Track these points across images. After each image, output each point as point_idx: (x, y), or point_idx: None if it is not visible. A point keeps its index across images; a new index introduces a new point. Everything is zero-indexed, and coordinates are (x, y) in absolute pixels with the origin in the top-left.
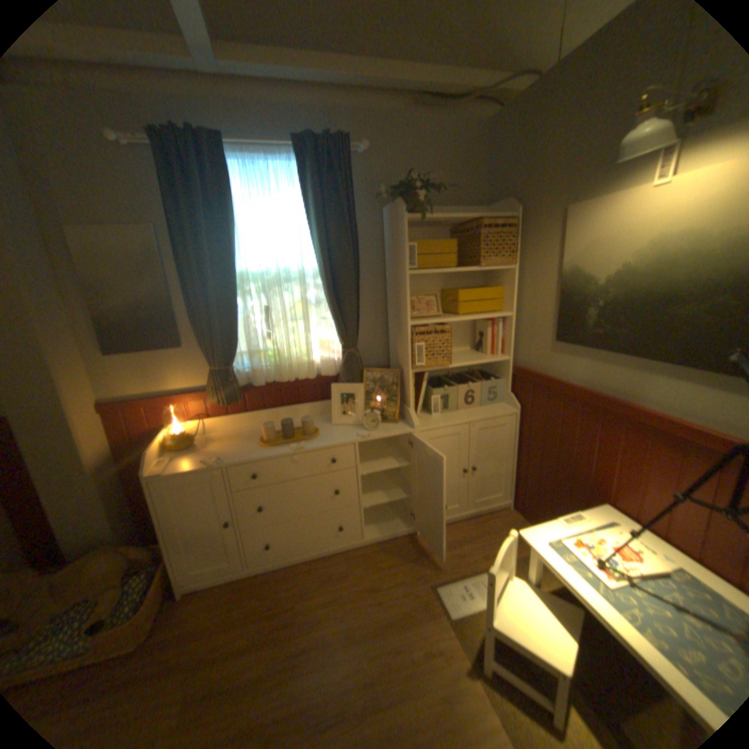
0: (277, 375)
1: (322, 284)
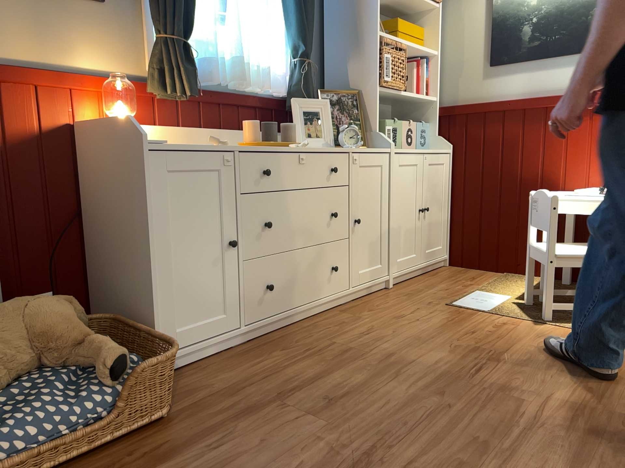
0: (227, 78)
1: None
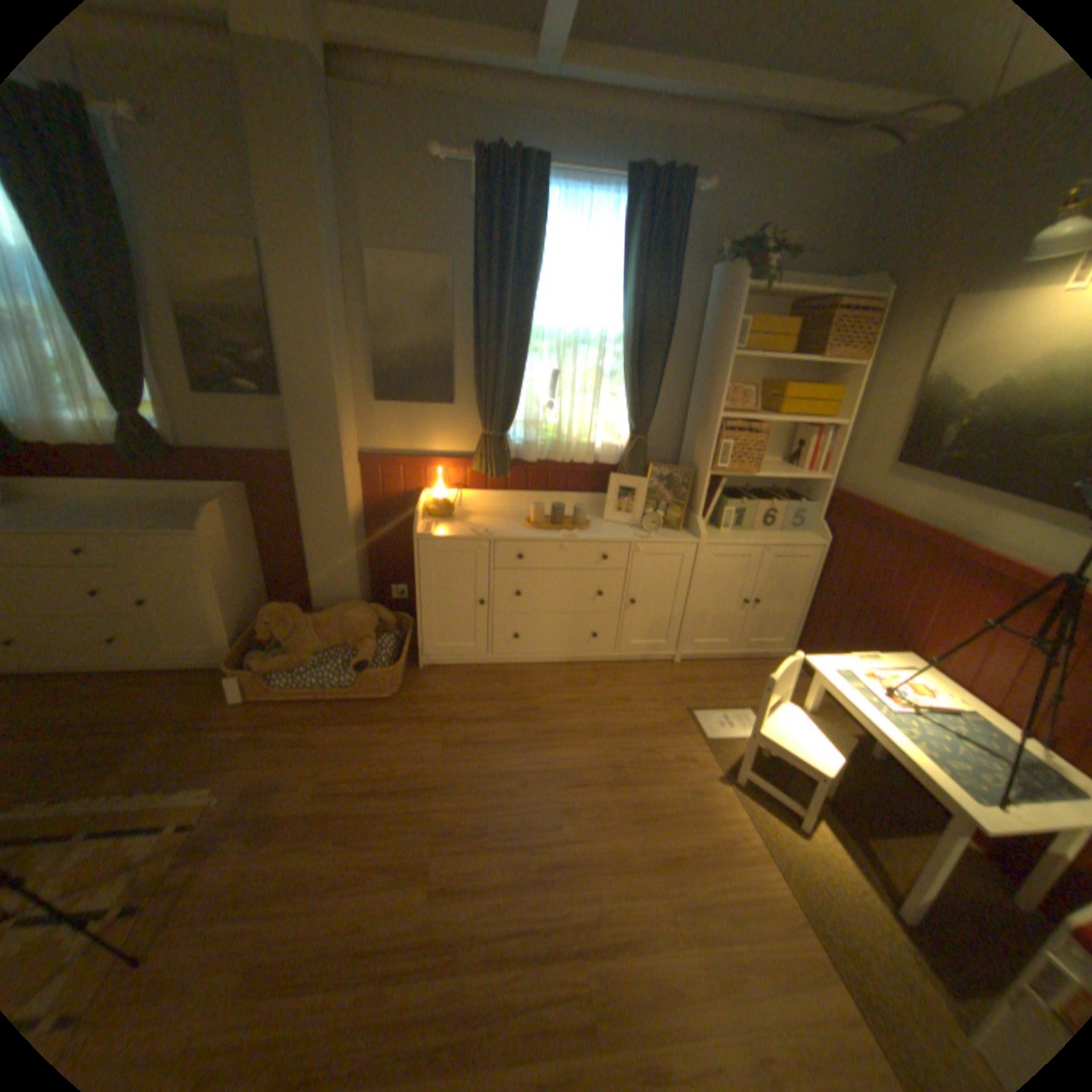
0: (549, 454)
1: (625, 352)
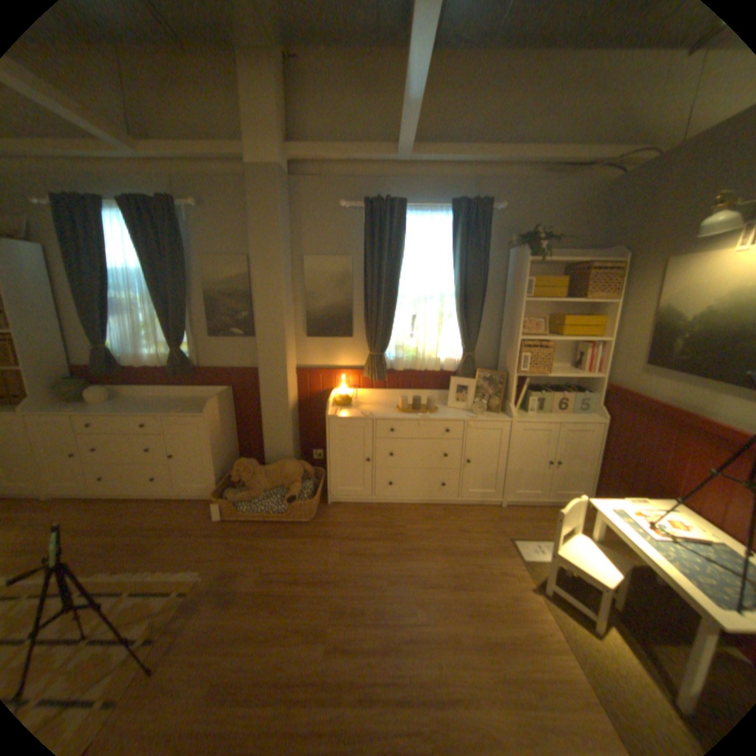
0: (411, 365)
1: (456, 302)
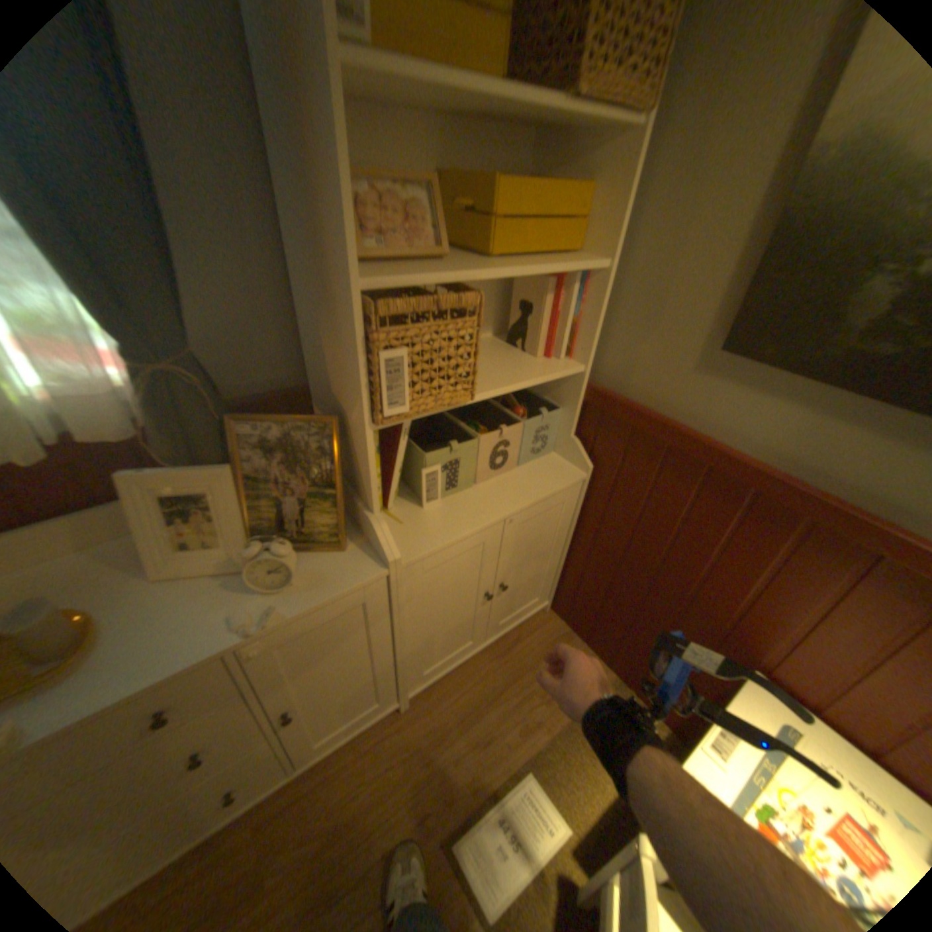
0: None
1: None
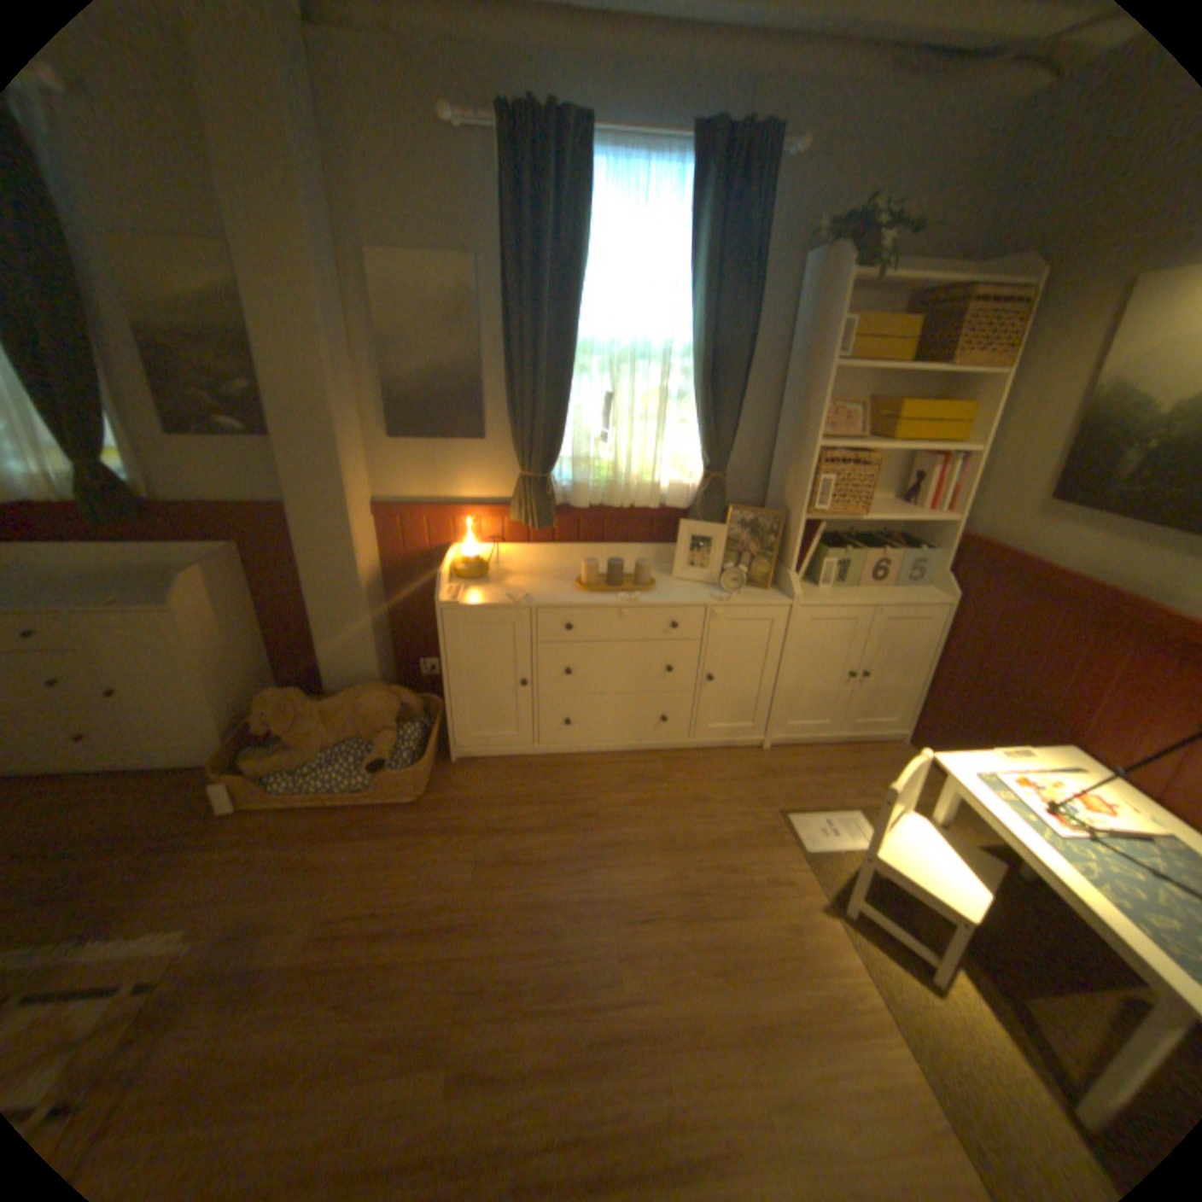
0: (605, 497)
1: (696, 367)
